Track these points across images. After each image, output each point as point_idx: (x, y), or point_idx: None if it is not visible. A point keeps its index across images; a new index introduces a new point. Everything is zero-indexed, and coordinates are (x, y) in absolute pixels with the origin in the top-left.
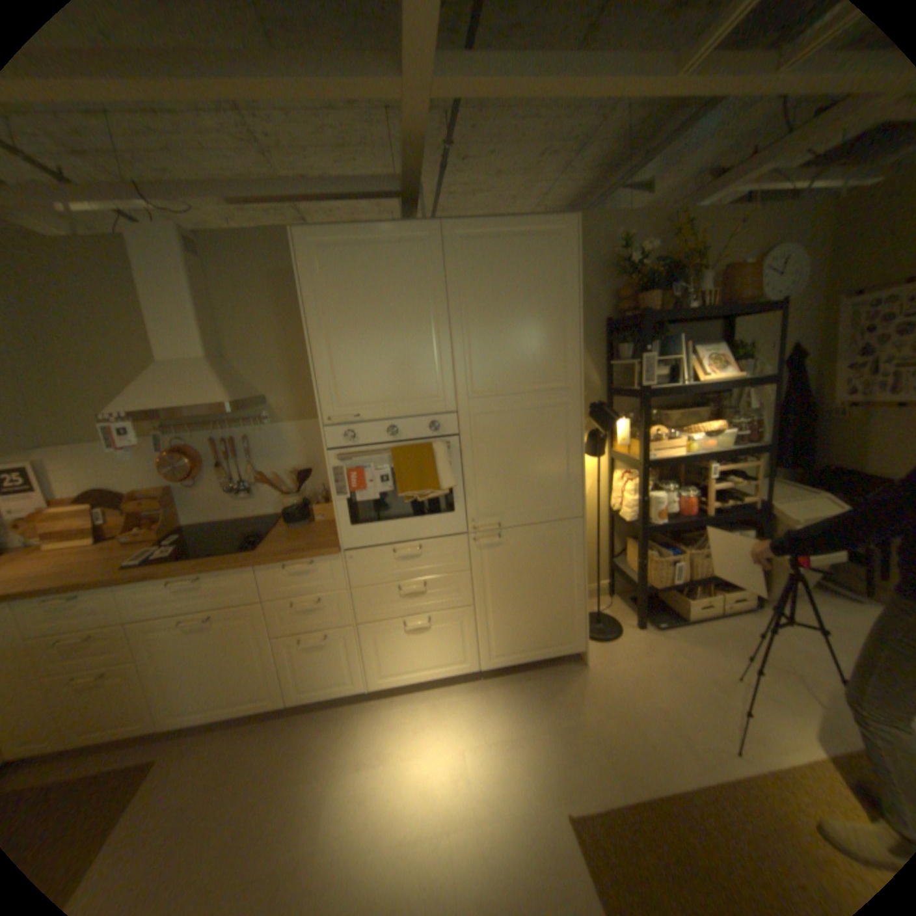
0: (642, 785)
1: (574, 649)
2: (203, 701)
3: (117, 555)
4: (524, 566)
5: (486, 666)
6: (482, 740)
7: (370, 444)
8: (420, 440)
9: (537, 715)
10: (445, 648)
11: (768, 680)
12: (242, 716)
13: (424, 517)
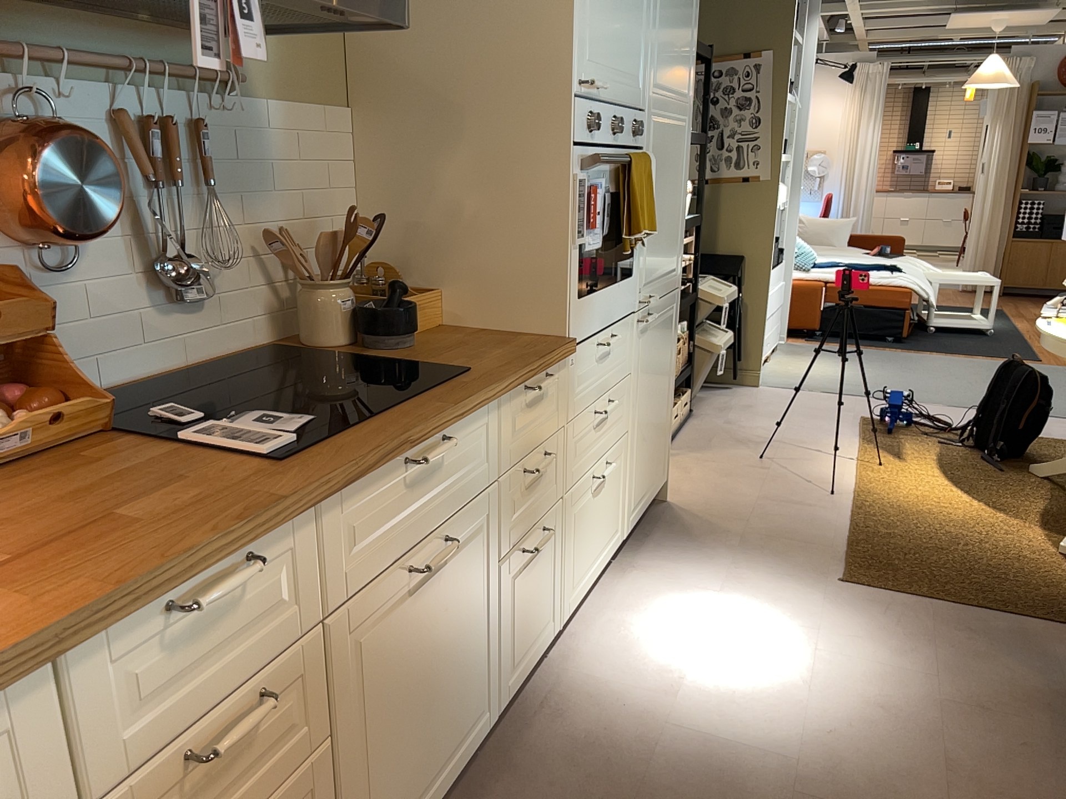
0: (829, 538)
1: (664, 478)
2: (415, 777)
3: (85, 474)
4: (655, 360)
5: (628, 528)
6: (708, 592)
7: (593, 146)
8: (631, 149)
9: (704, 550)
10: (611, 511)
11: (769, 449)
12: (454, 776)
13: (618, 283)
